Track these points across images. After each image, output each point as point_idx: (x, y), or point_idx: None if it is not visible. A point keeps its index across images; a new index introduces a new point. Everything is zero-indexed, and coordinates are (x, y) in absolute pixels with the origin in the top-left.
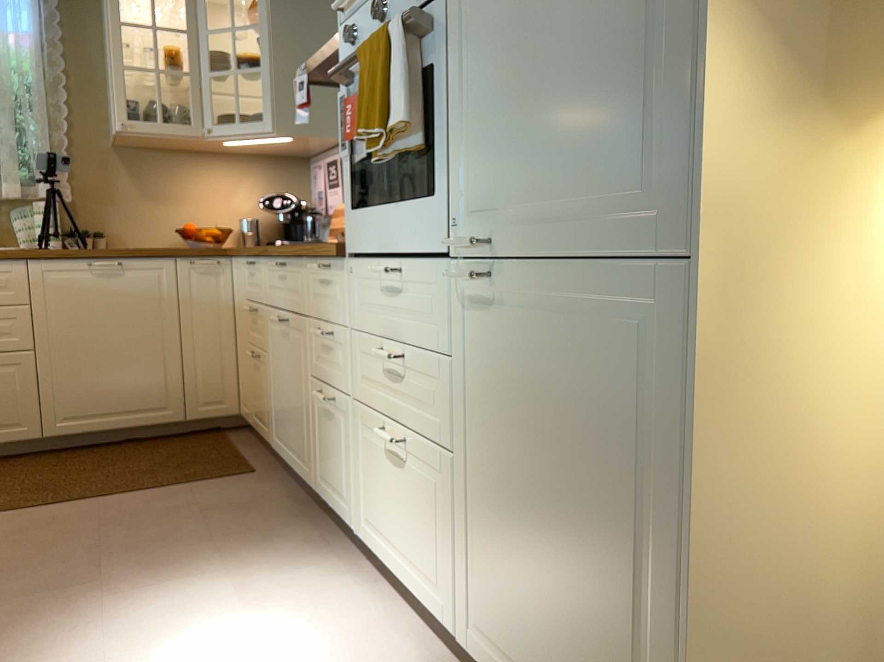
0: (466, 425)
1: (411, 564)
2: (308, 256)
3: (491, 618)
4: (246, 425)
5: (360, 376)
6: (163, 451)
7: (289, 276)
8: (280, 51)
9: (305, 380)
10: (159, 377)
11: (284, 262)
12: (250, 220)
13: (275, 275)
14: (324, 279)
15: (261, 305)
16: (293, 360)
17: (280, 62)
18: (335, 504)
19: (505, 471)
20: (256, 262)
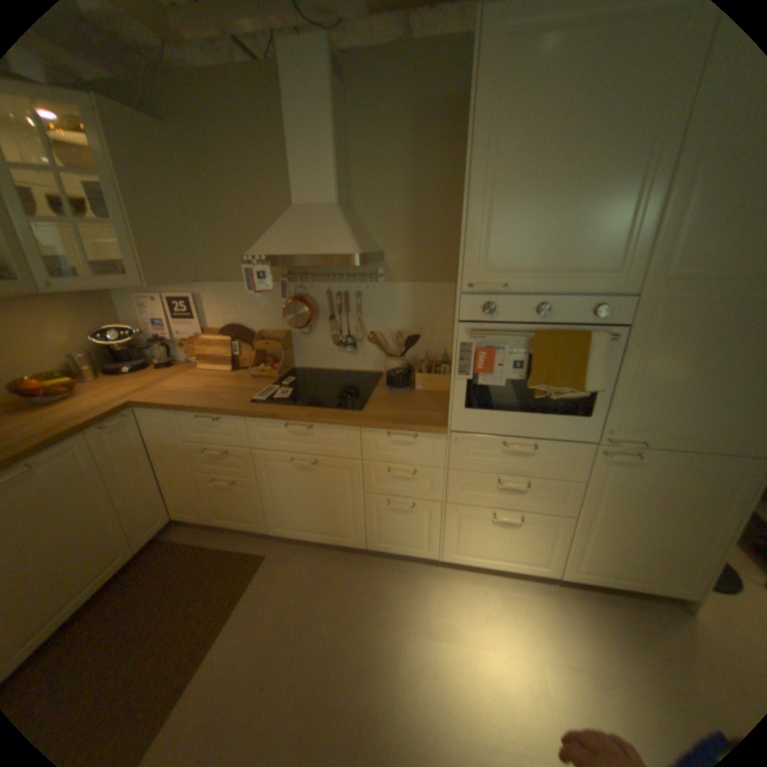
0: (591, 507)
1: (514, 561)
2: (383, 428)
3: (595, 566)
4: (165, 523)
5: (457, 491)
6: (147, 592)
7: (320, 434)
8: (131, 204)
9: (353, 495)
10: (103, 540)
11: (307, 424)
12: (70, 352)
13: (281, 430)
14: (399, 440)
15: (237, 448)
16: (325, 484)
17: (134, 215)
18: (403, 551)
19: (623, 520)
20: (223, 418)
